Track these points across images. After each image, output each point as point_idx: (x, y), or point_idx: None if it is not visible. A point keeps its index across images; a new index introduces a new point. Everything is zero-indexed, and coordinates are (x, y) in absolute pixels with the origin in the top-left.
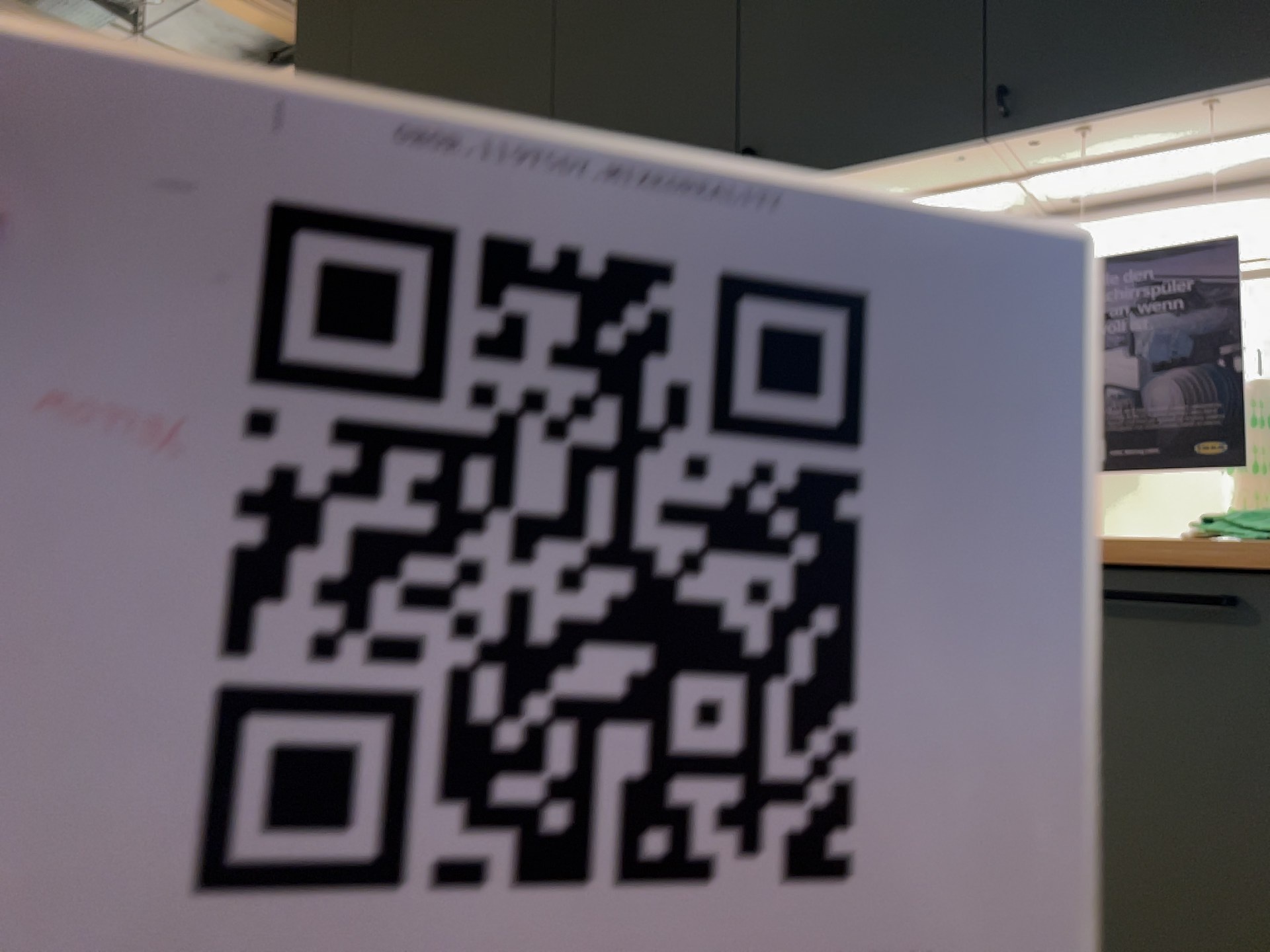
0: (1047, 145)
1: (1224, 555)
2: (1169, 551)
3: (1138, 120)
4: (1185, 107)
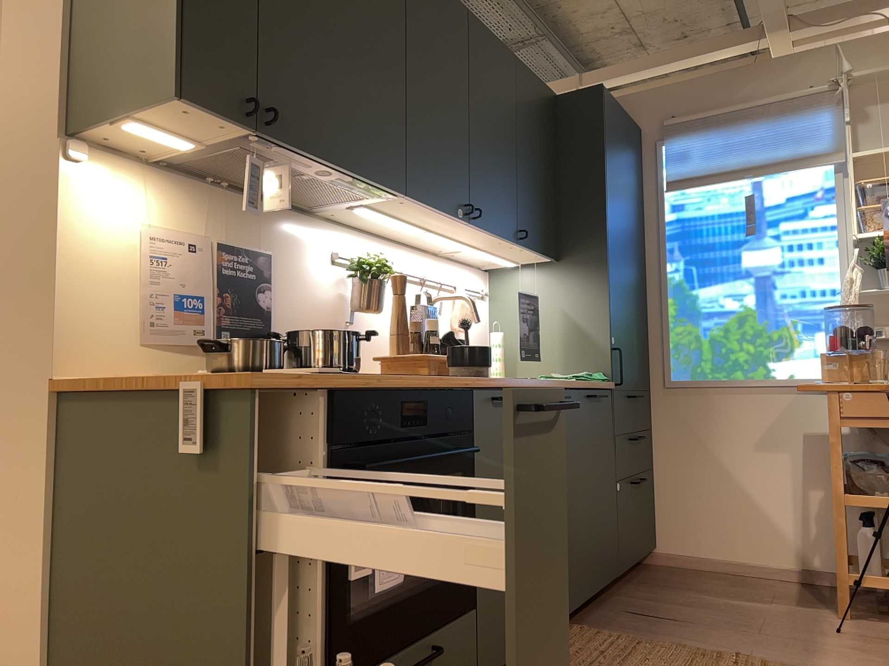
0: (511, 247)
1: (598, 384)
2: (593, 384)
3: (527, 251)
4: (536, 253)
